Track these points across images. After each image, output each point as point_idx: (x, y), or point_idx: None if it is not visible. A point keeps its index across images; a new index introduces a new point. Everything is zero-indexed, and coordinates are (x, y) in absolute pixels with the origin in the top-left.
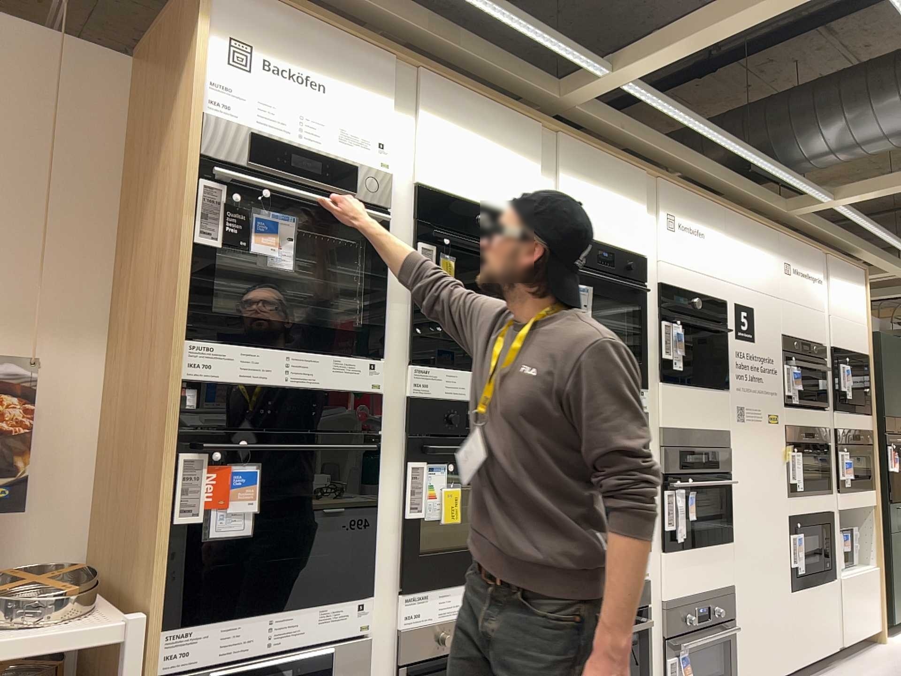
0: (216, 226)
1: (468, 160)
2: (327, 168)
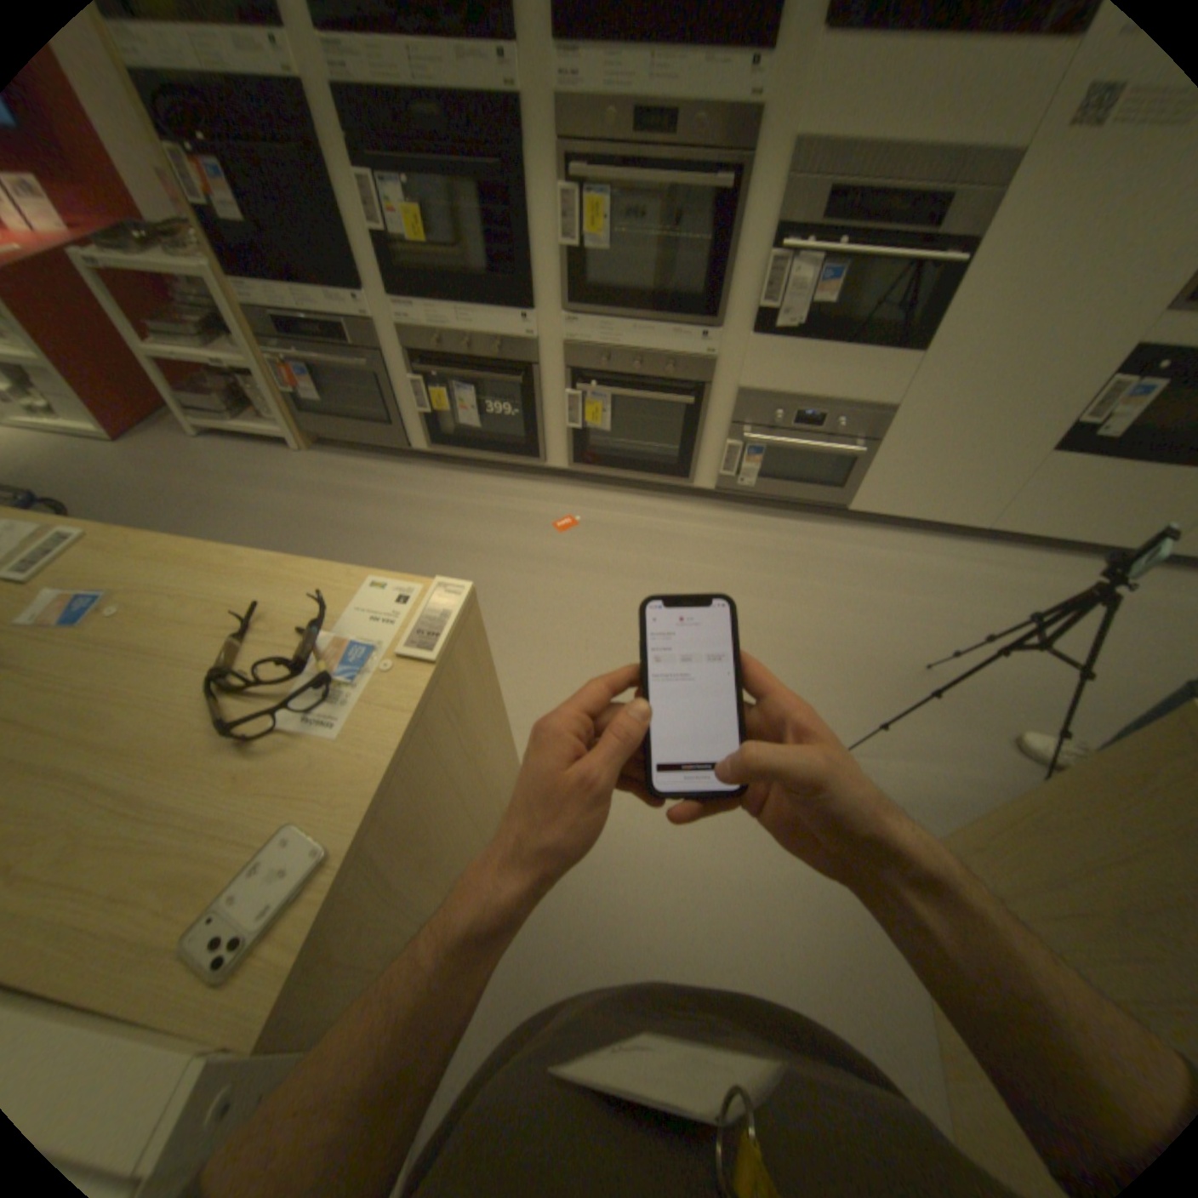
0: None
1: None
2: None
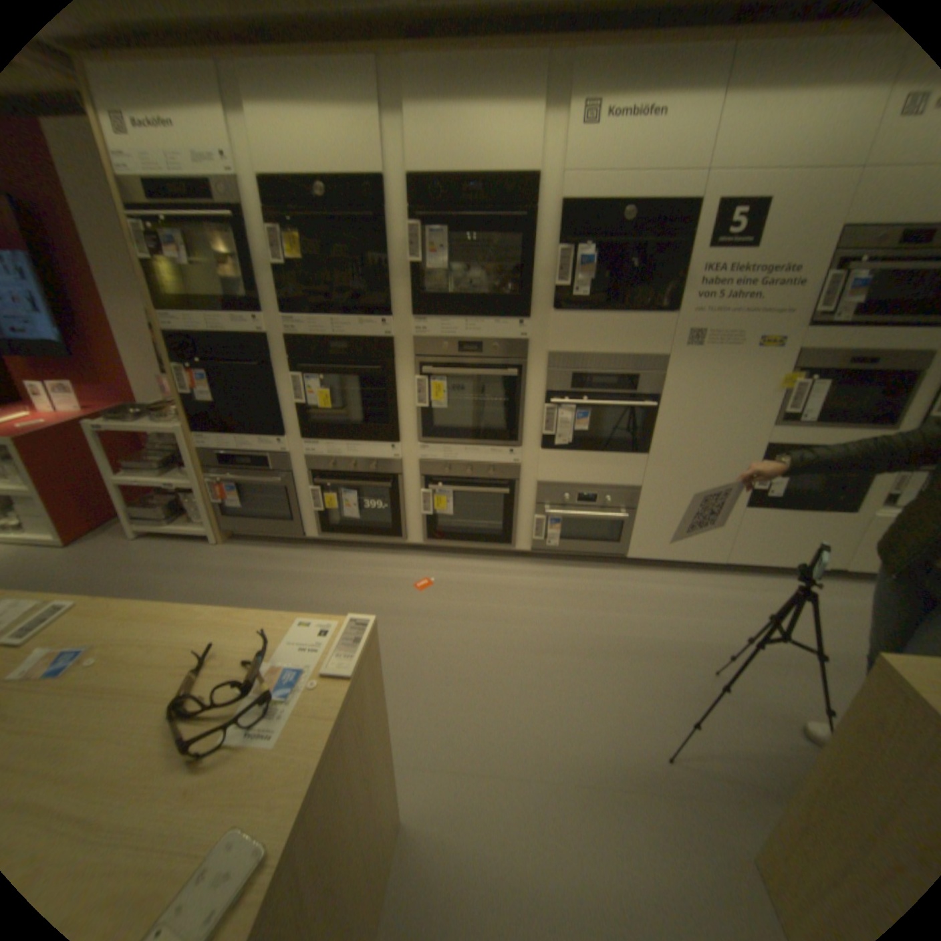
0: (137, 248)
1: (295, 133)
2: (183, 186)
